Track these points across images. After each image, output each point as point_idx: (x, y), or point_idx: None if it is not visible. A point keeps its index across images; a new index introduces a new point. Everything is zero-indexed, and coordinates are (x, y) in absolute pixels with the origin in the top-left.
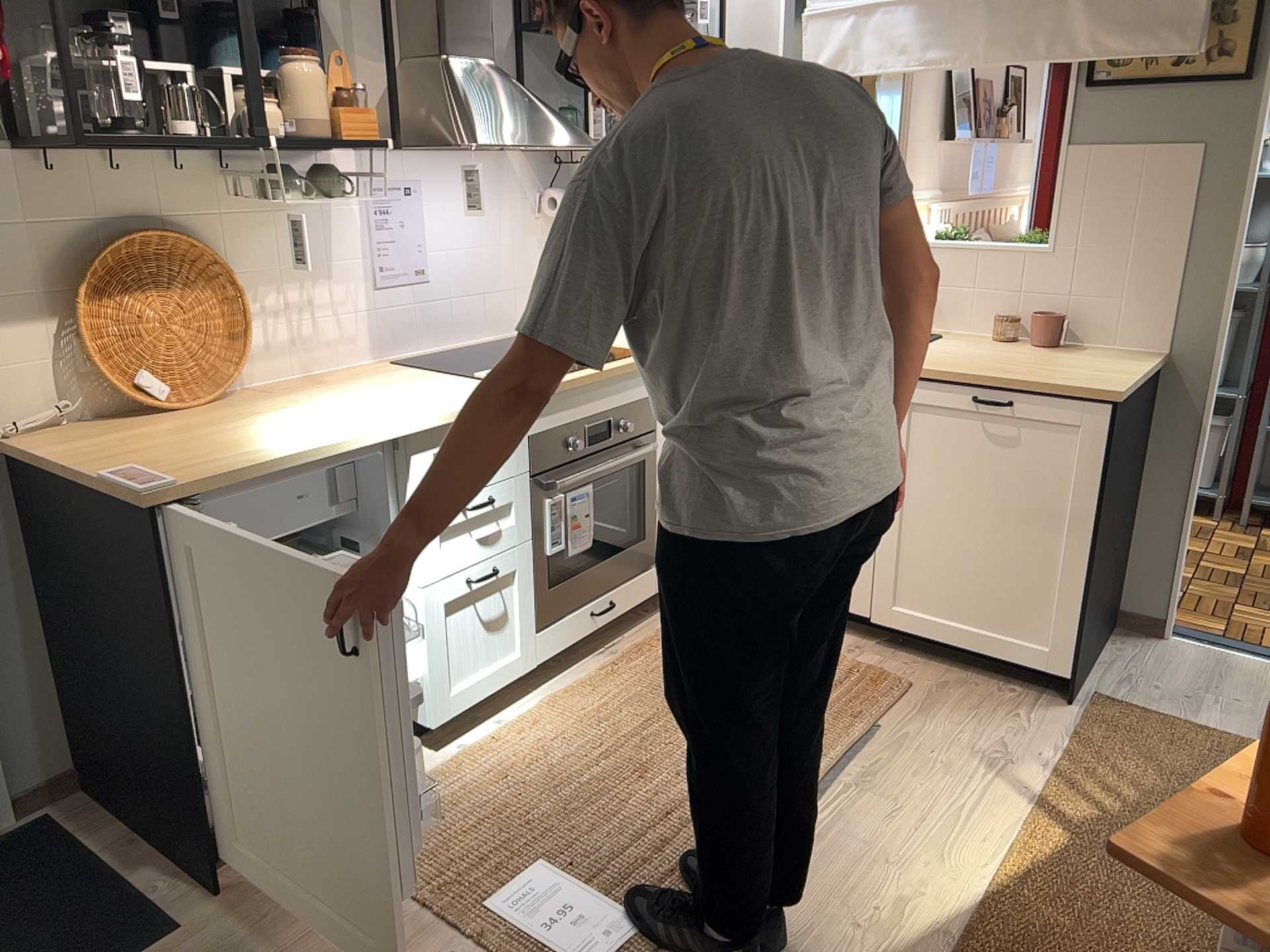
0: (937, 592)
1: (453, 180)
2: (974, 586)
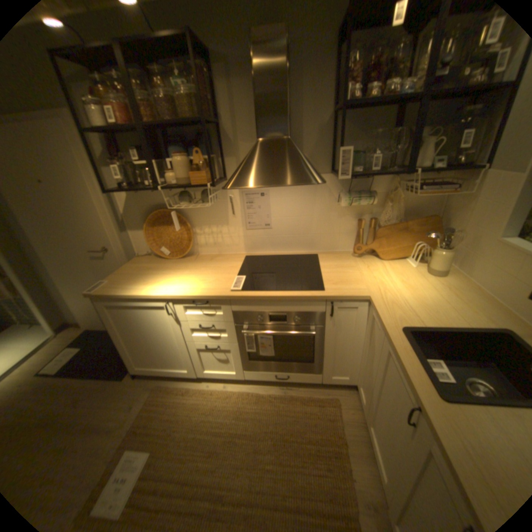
0: None
1: (286, 188)
2: None
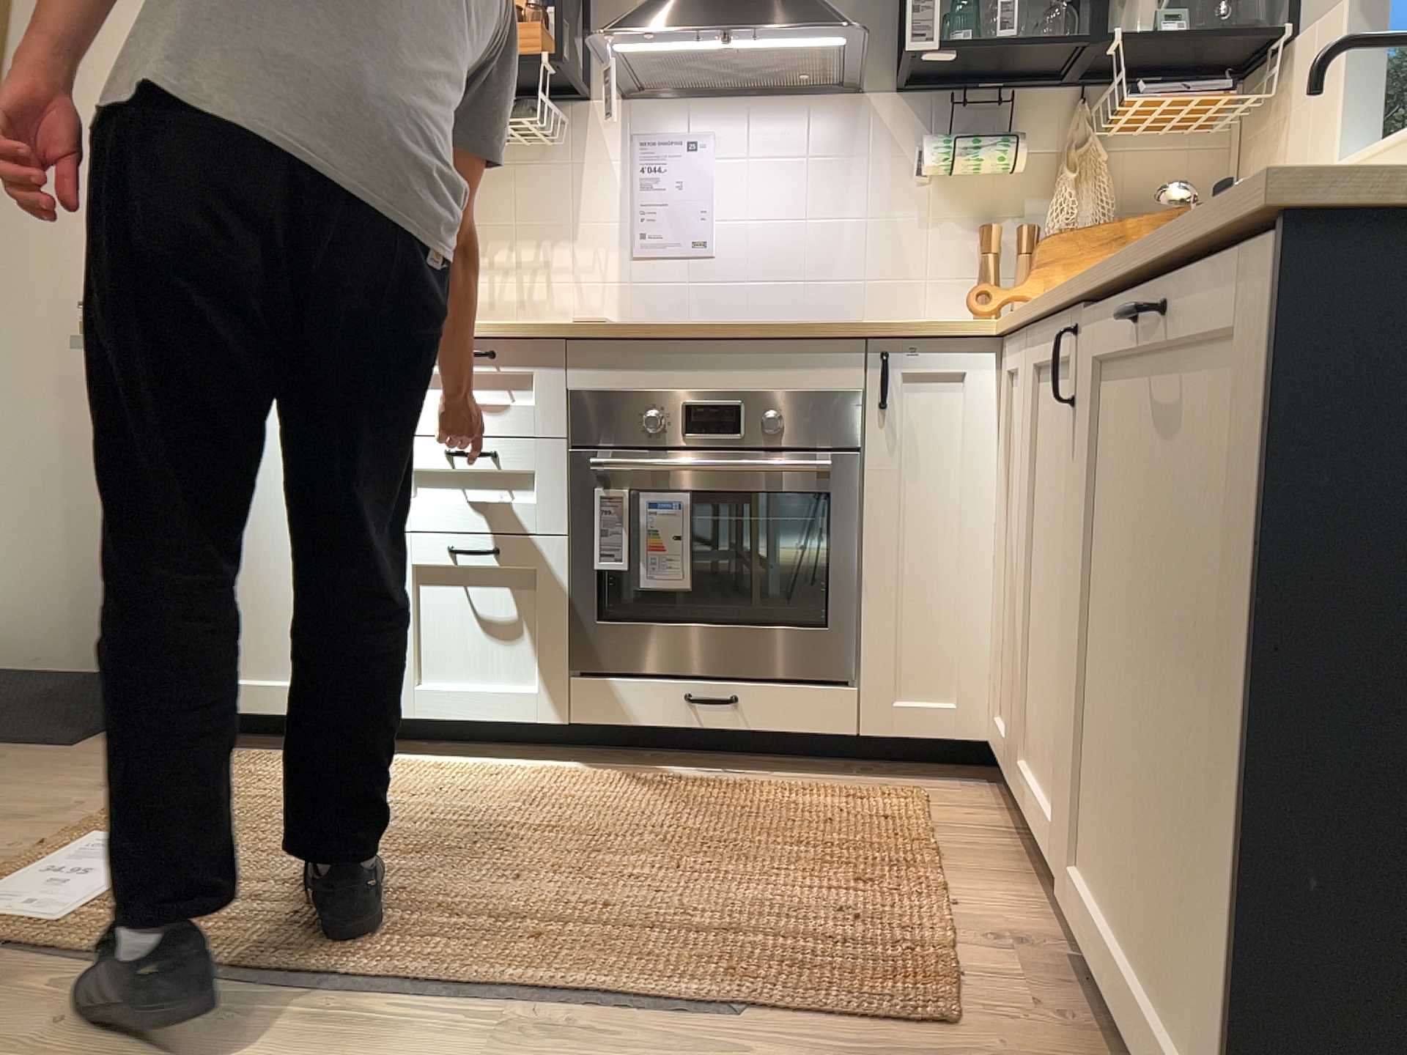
0: (1120, 854)
1: (763, 132)
2: (1151, 852)
